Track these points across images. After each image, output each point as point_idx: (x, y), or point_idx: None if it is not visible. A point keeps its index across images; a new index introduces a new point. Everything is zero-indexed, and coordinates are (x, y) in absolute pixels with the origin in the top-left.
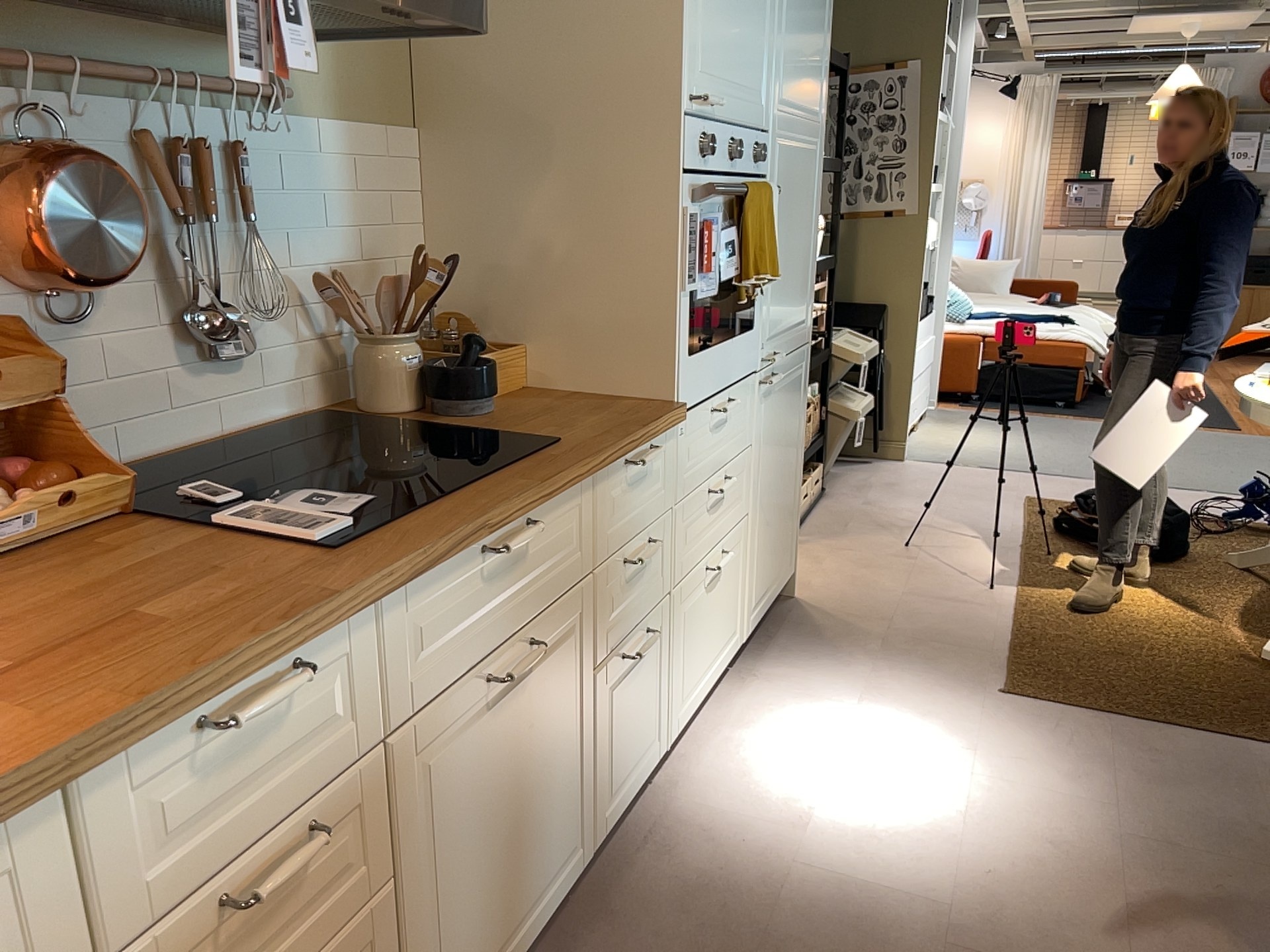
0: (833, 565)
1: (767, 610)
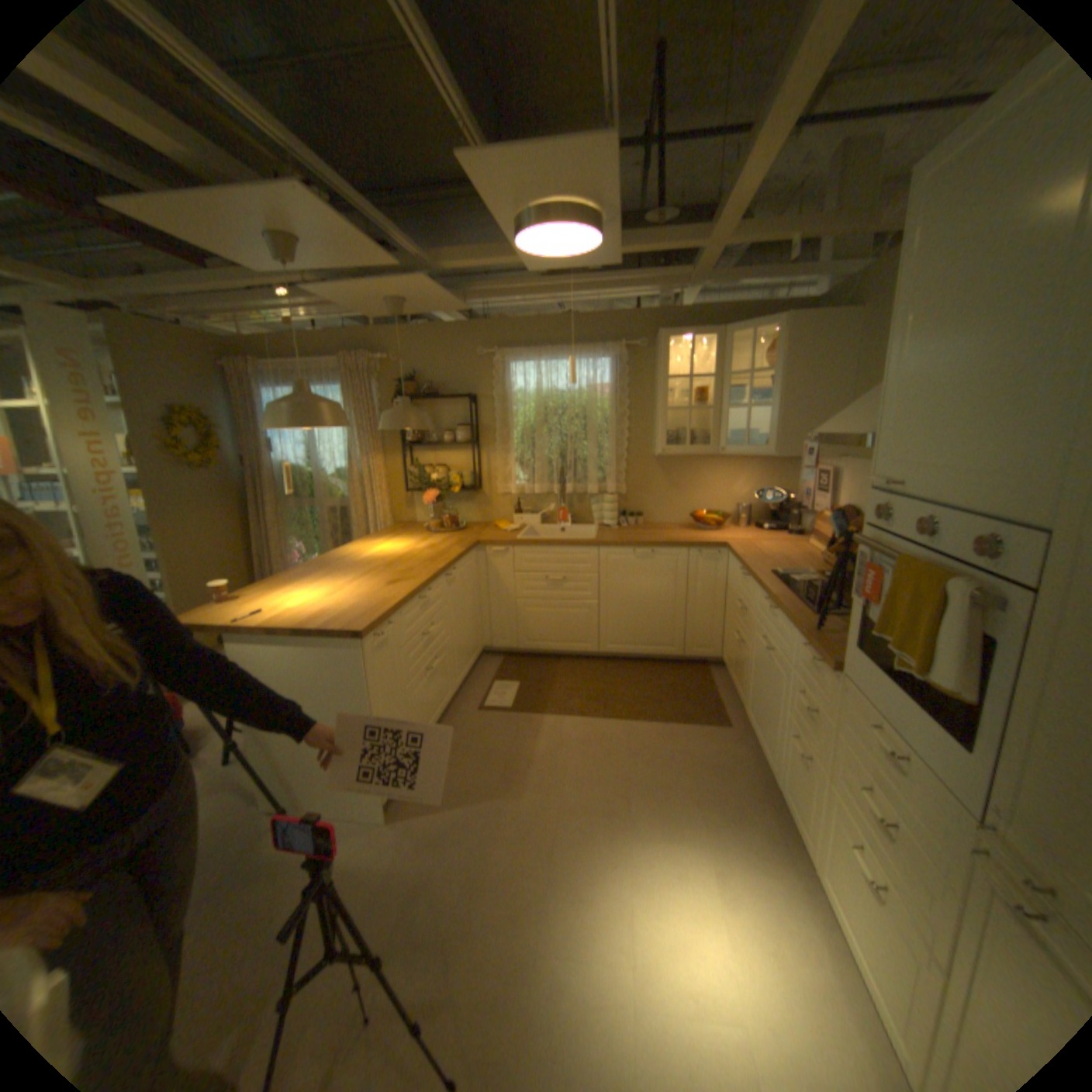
0: None
1: None
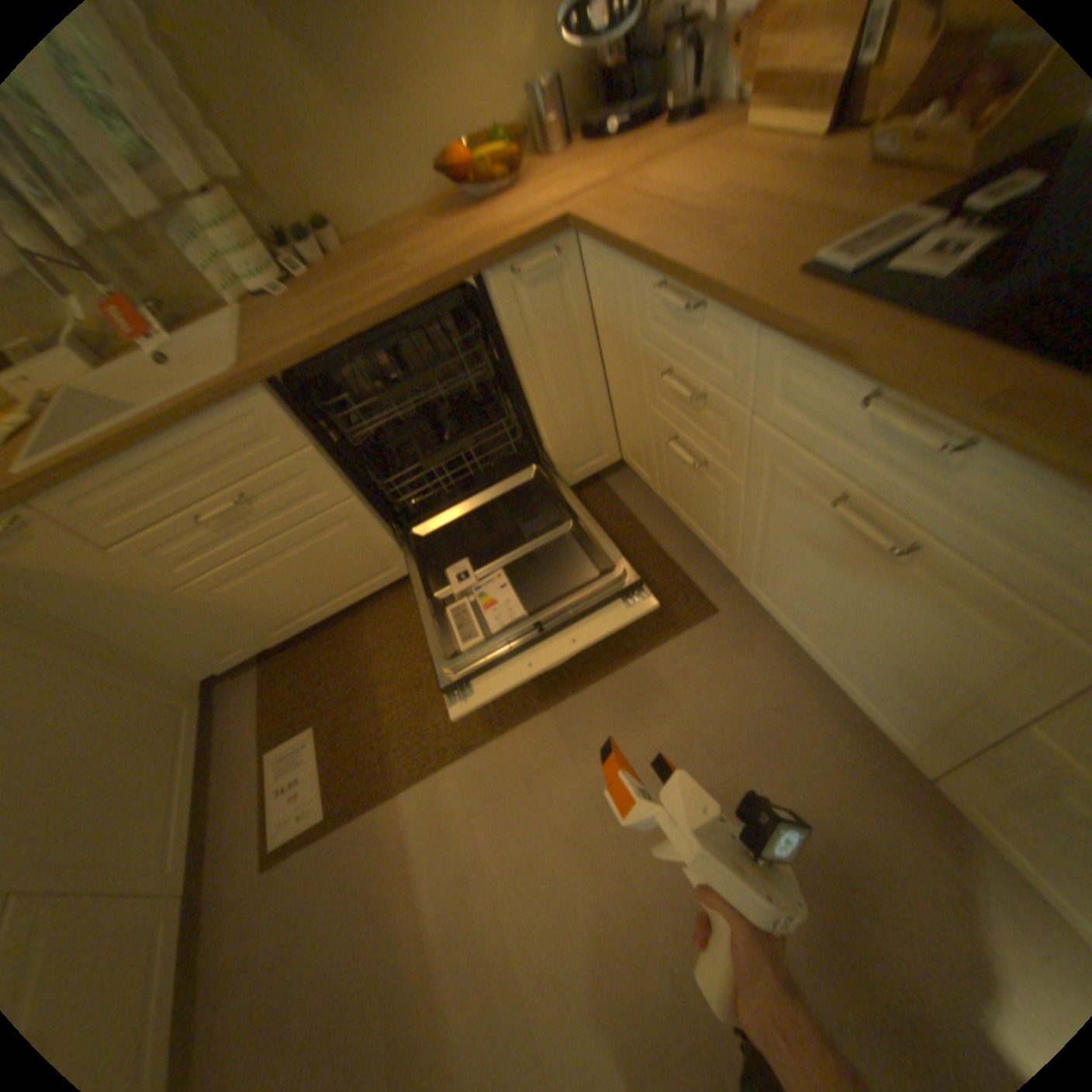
0: None
1: None
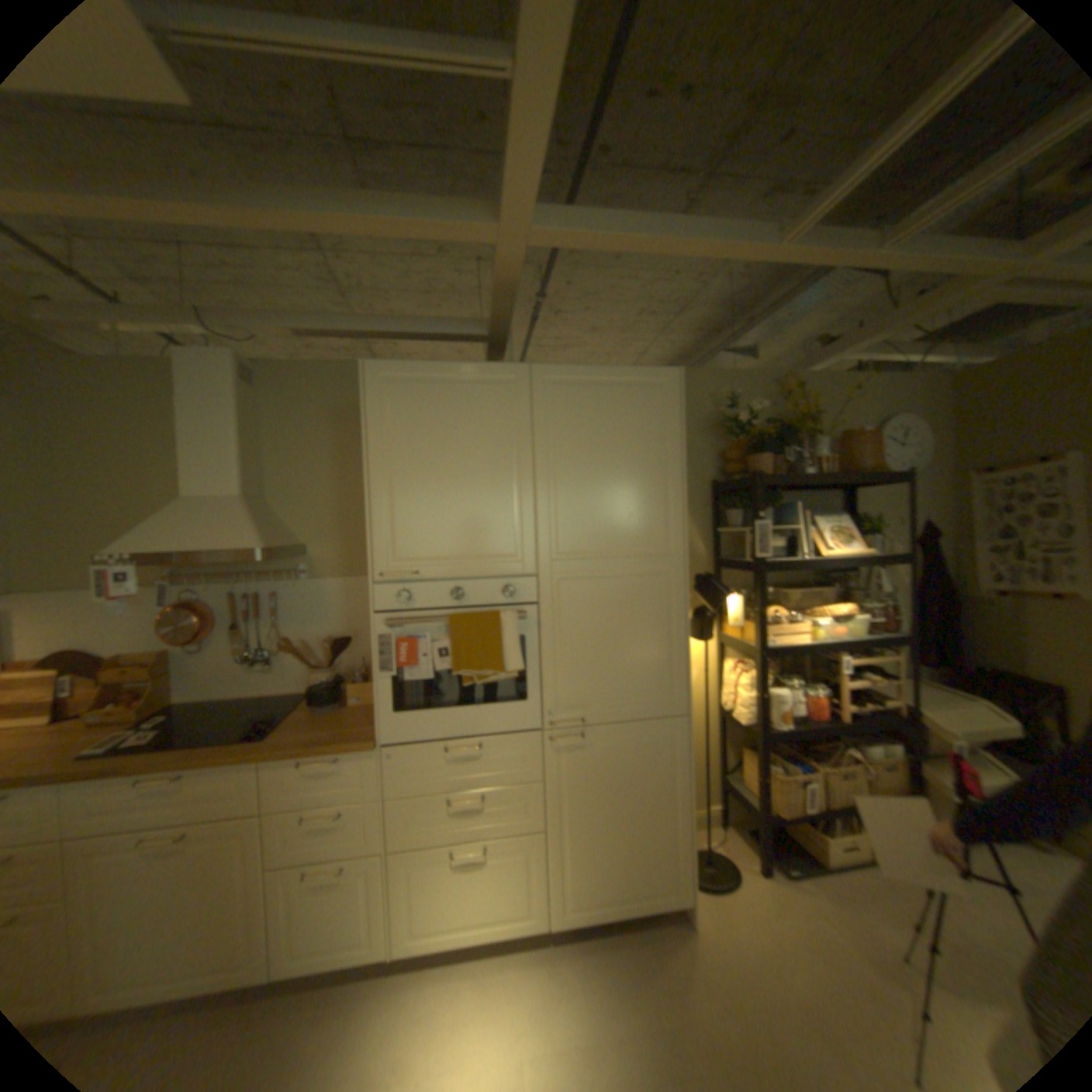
0: (785, 930)
1: (613, 923)
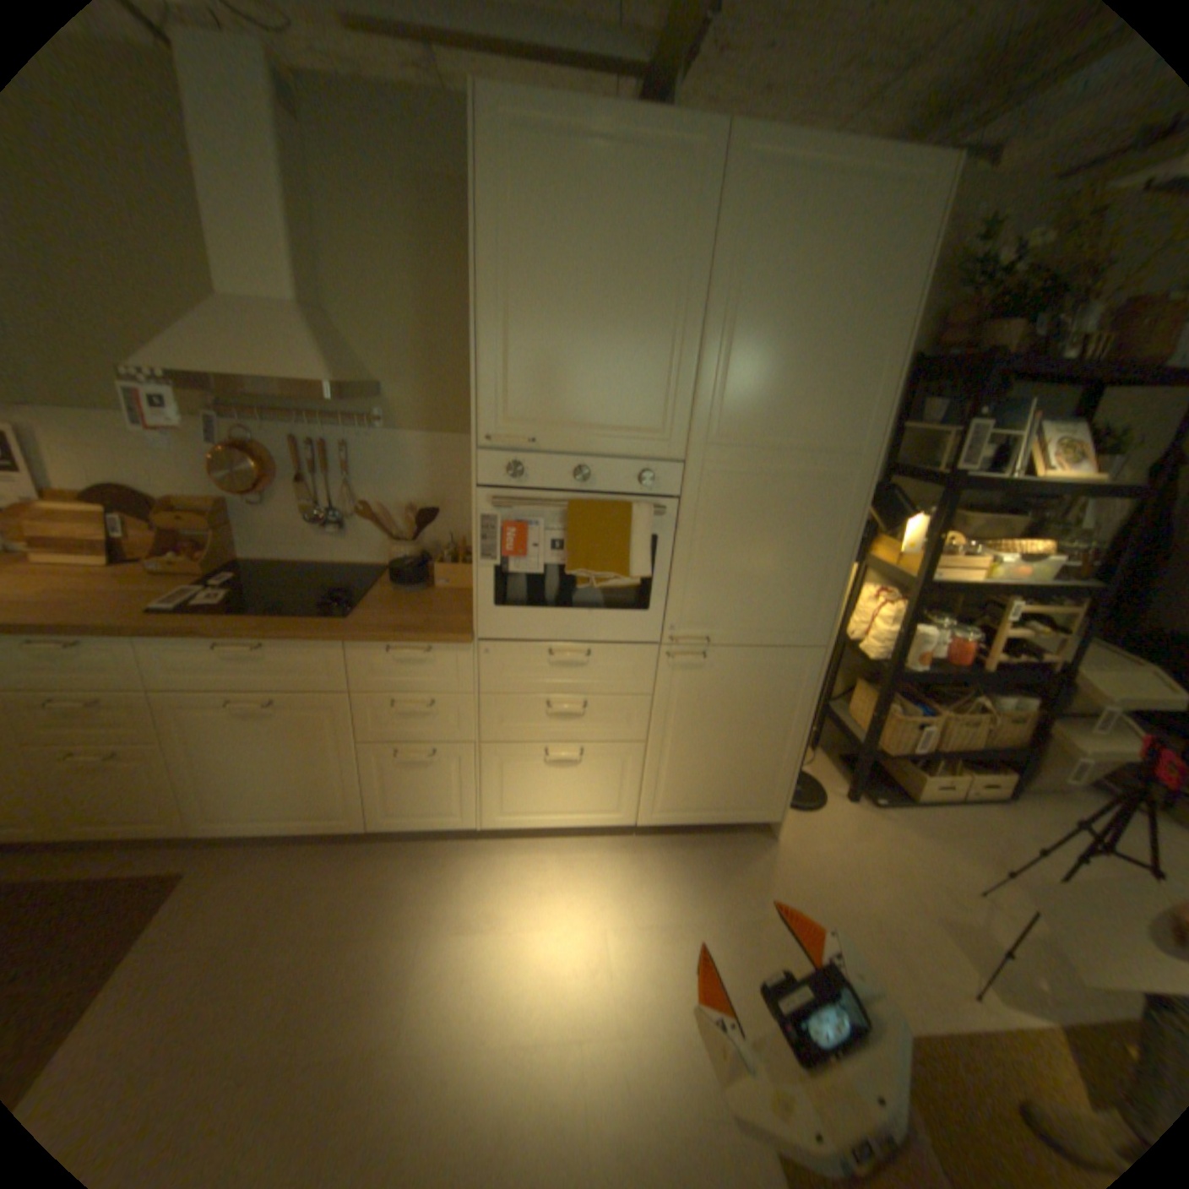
0: (865, 852)
1: (697, 825)
